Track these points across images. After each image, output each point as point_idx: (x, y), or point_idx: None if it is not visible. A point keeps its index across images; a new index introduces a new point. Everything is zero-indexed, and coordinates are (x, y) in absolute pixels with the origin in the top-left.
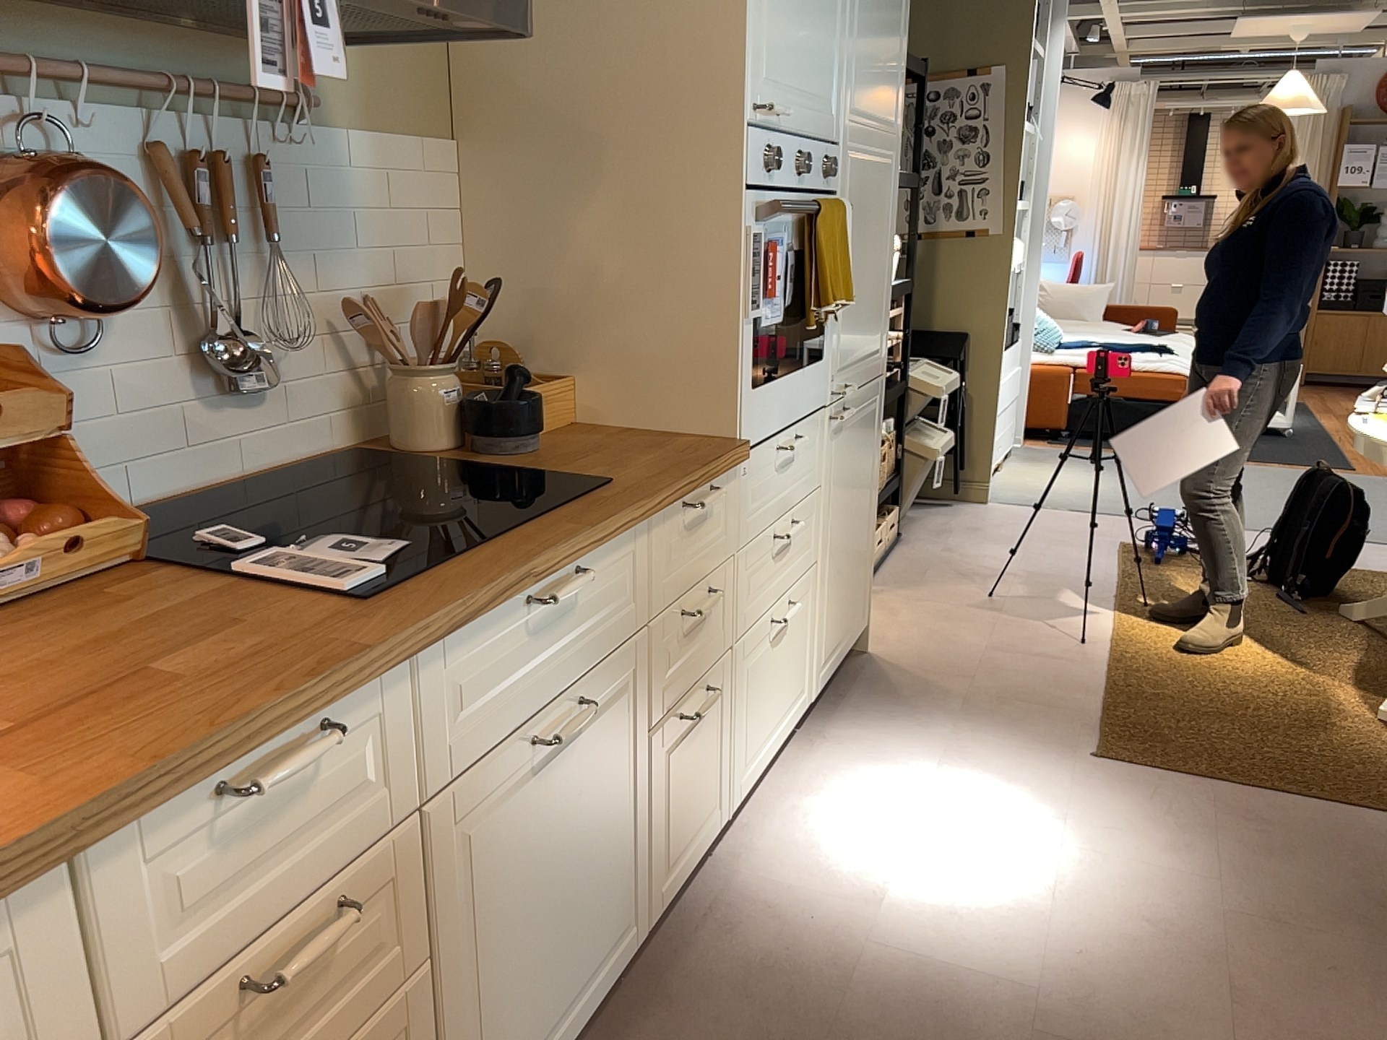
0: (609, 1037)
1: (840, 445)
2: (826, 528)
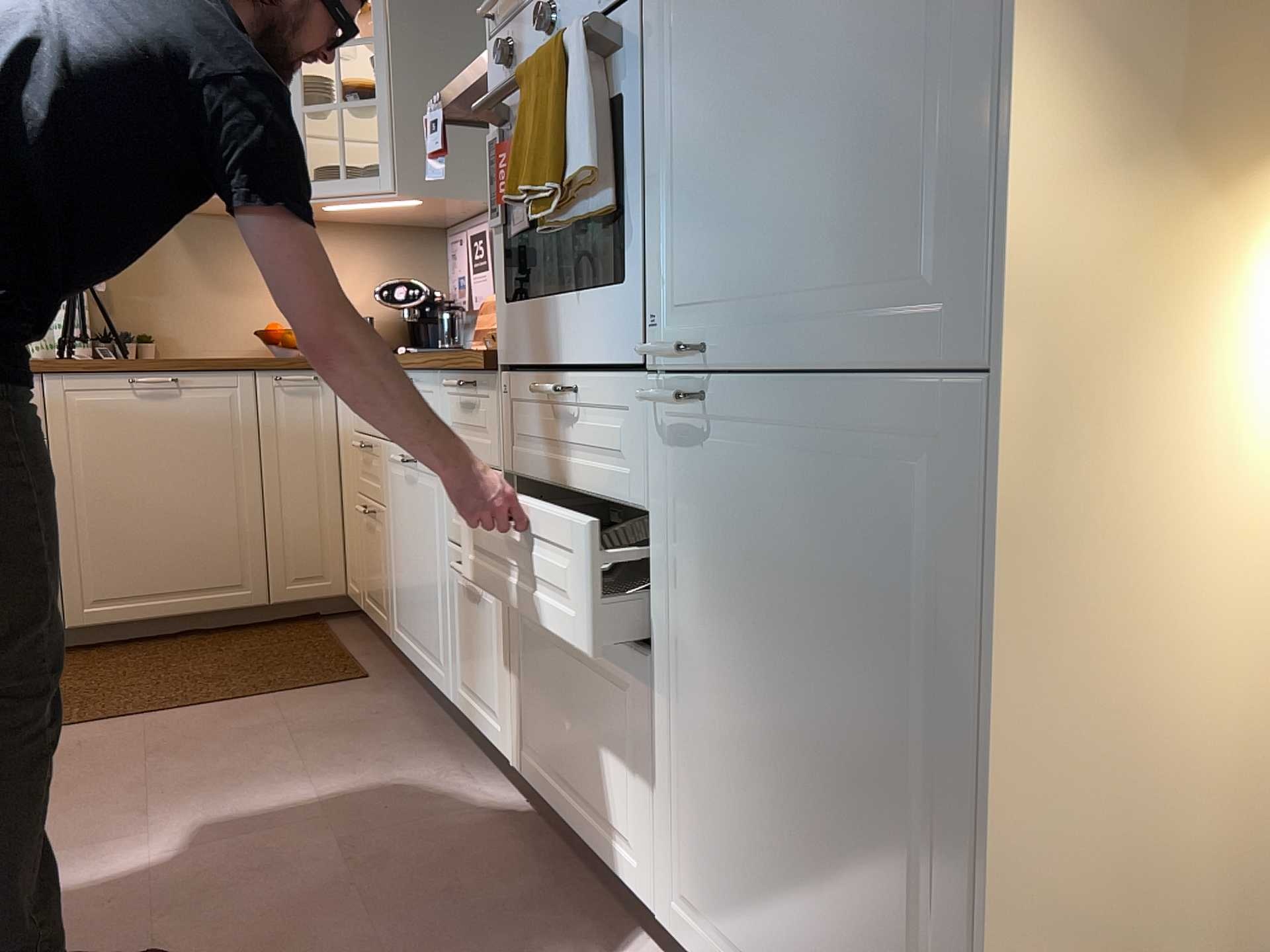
0: (435, 724)
1: (701, 471)
2: (668, 612)
